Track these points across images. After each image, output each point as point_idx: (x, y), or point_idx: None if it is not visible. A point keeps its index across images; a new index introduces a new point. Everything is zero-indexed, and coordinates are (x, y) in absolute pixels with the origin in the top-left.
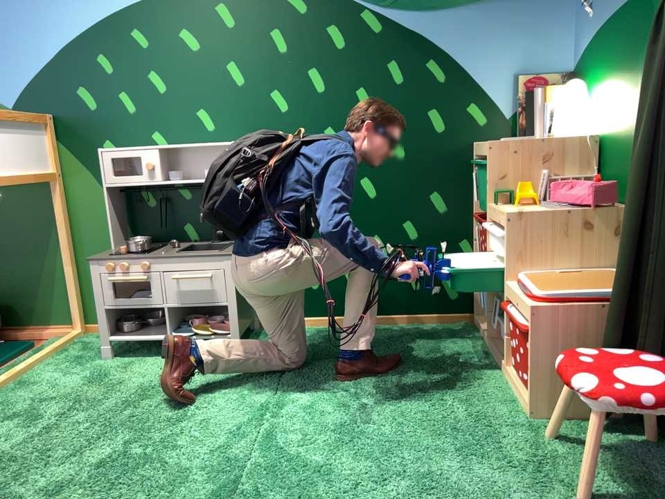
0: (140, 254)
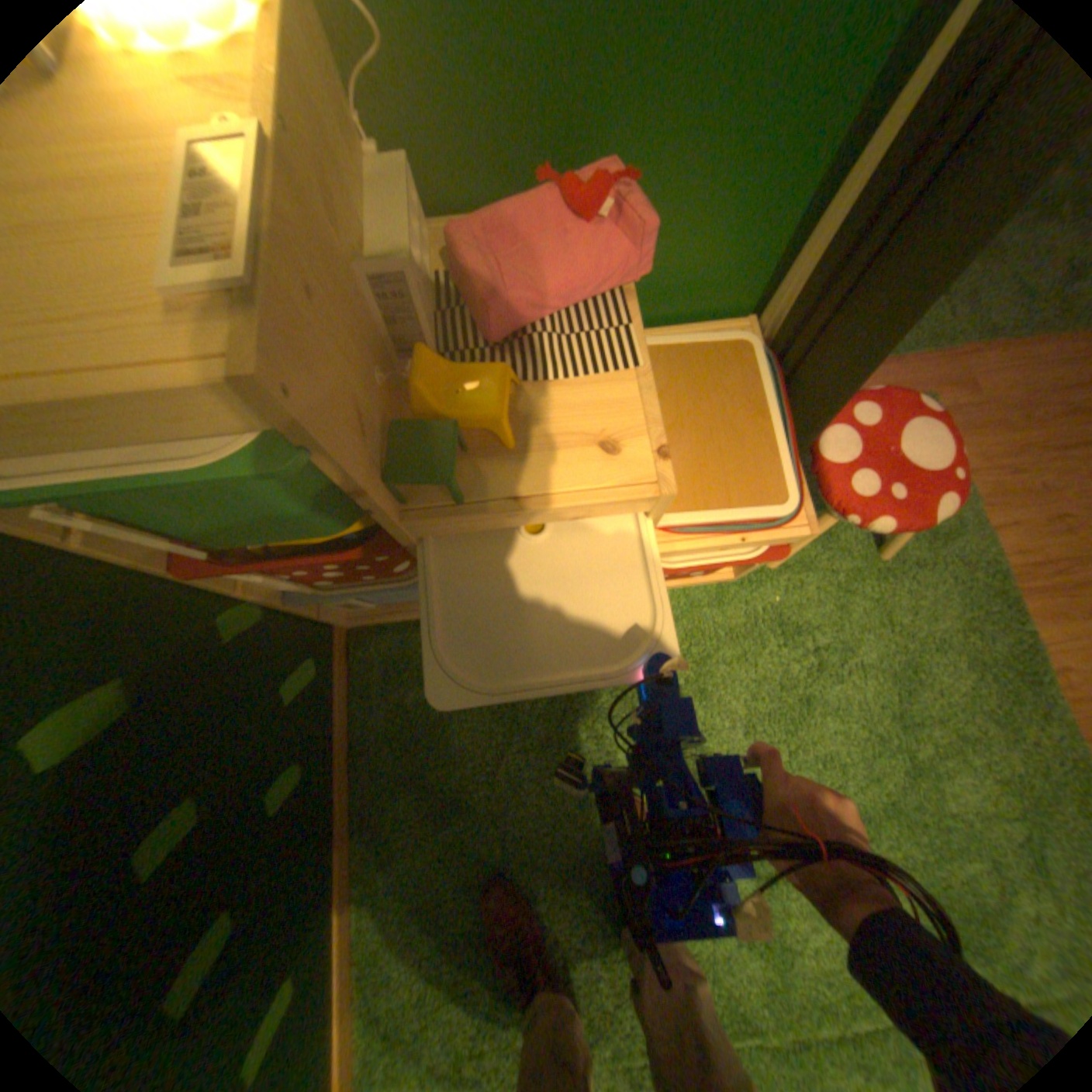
0: None
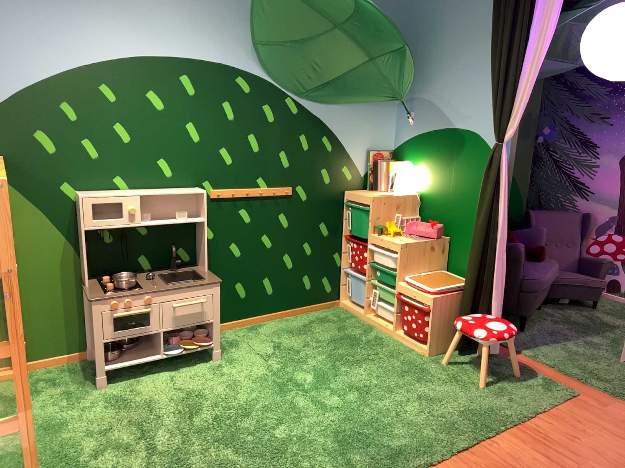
0: (137, 288)
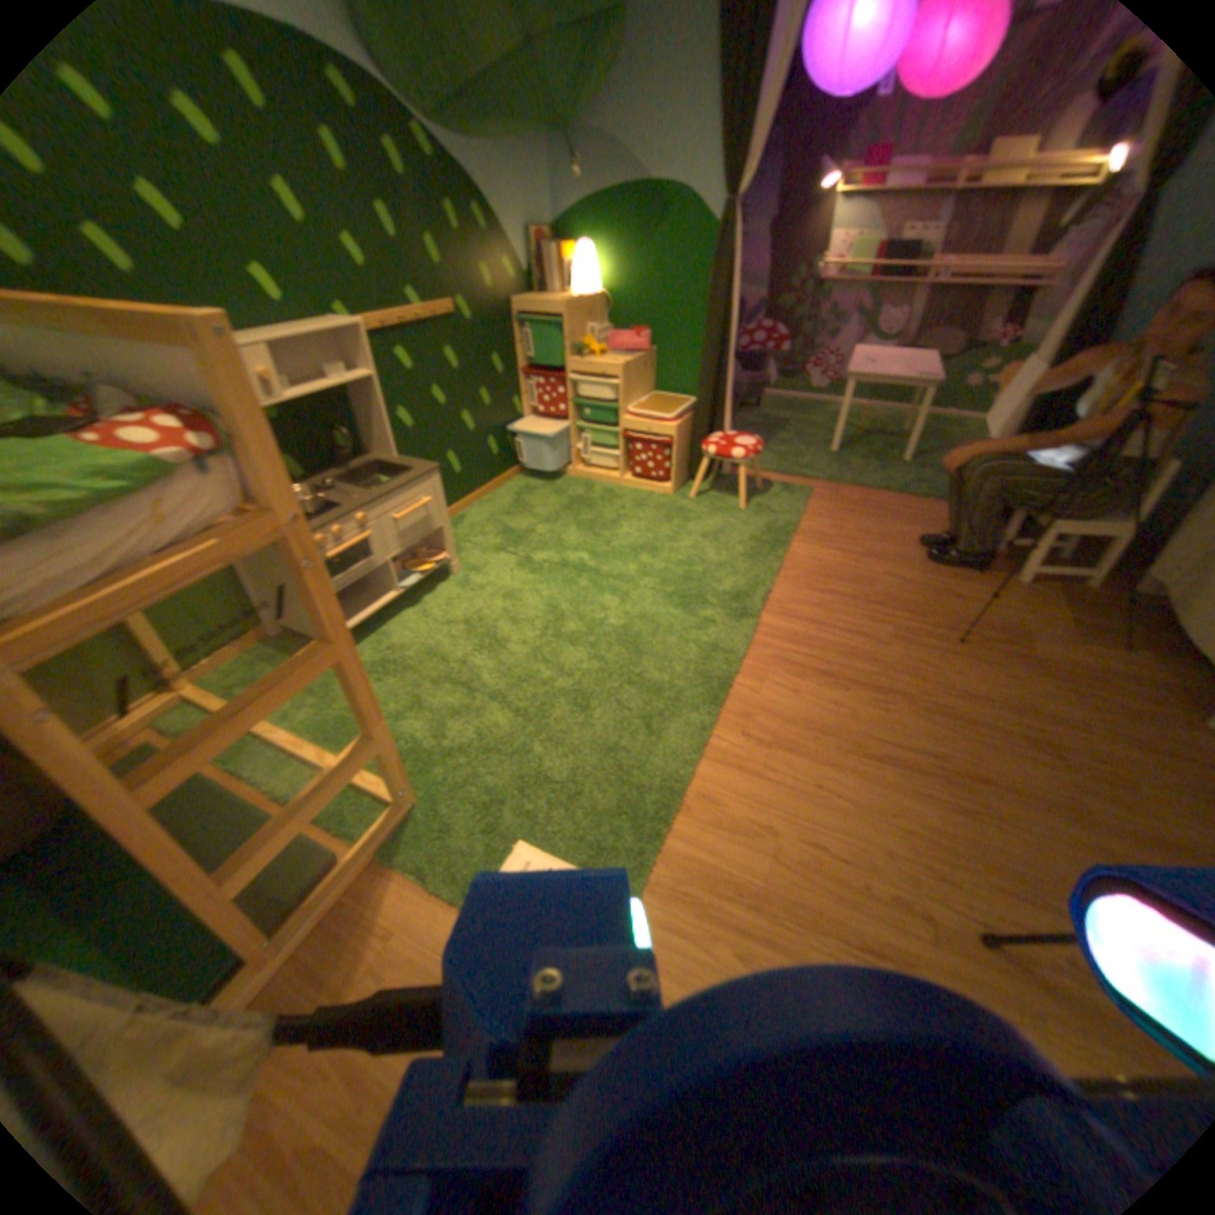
0: (319, 508)
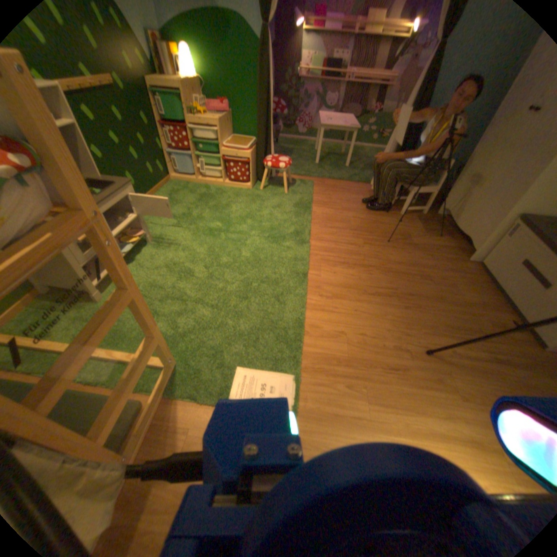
0: None
